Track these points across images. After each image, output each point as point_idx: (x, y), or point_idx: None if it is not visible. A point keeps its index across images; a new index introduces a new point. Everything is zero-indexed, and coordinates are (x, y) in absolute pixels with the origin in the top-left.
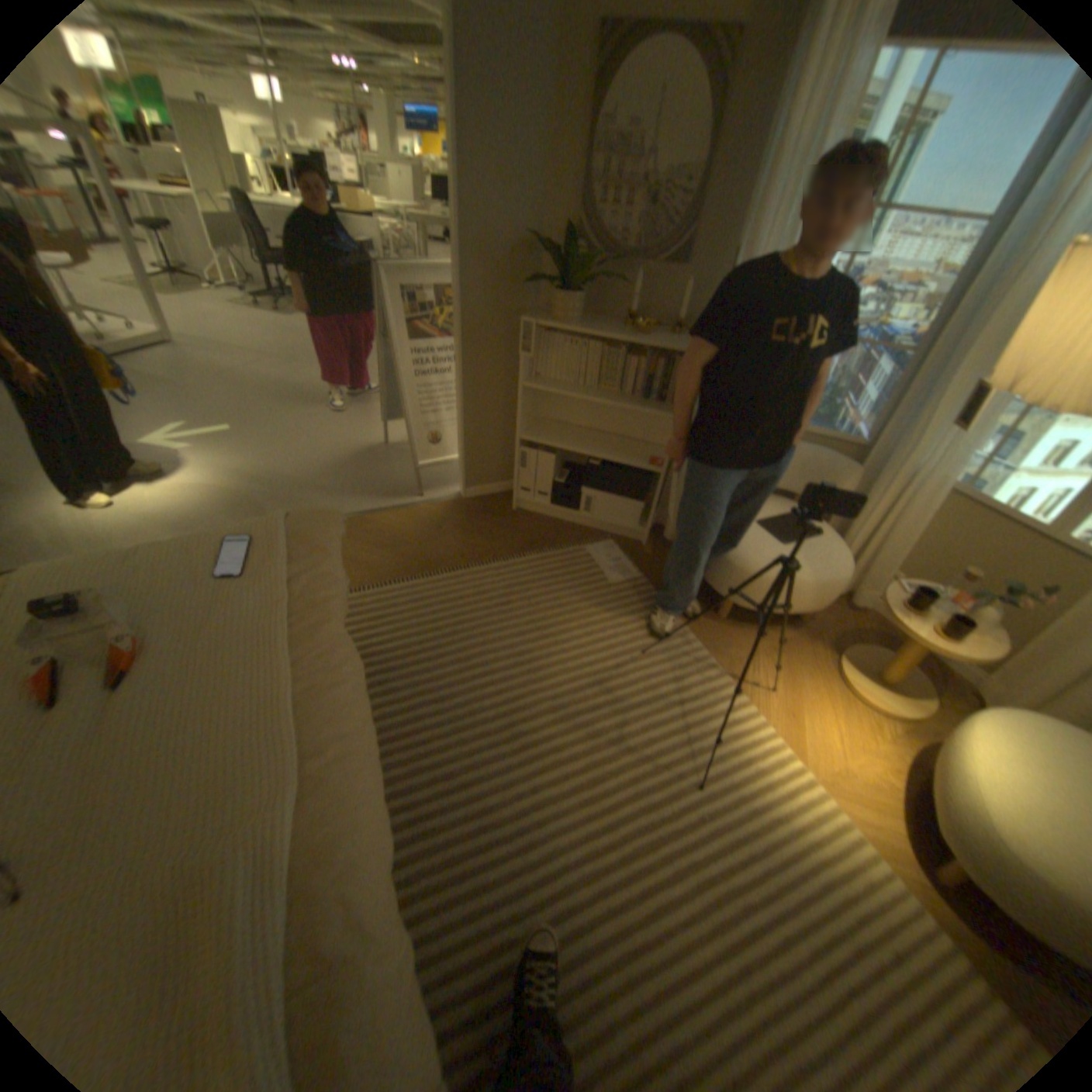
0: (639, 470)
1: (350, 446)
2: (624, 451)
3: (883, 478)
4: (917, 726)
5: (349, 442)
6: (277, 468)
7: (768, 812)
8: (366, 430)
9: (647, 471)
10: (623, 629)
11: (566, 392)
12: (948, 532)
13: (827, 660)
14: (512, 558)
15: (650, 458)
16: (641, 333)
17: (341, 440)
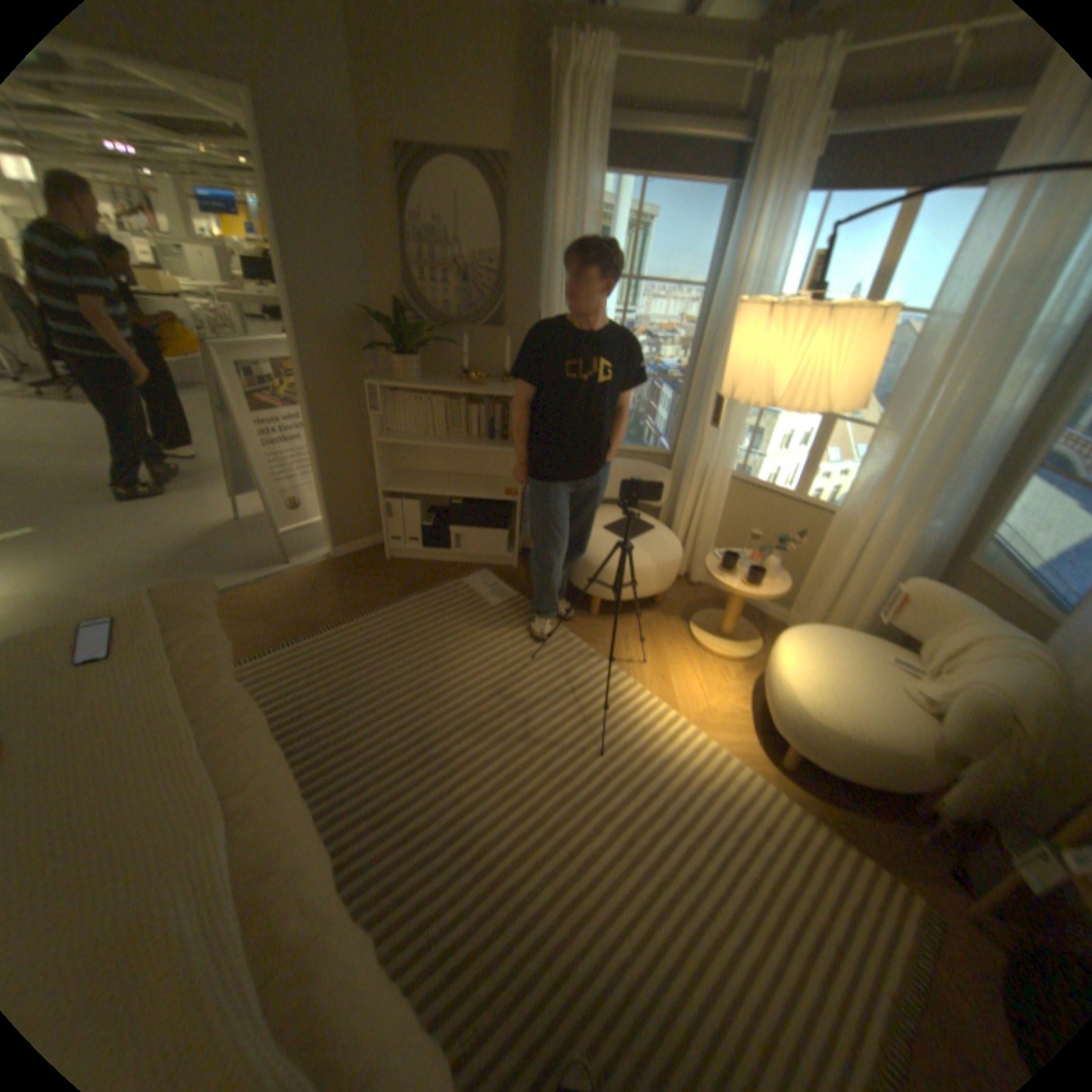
0: (498, 502)
1: (194, 528)
2: (481, 488)
3: (686, 477)
4: (751, 661)
5: (192, 525)
6: (107, 564)
7: (657, 757)
8: (210, 510)
9: (505, 502)
10: (511, 643)
11: (419, 443)
12: (737, 509)
13: (679, 628)
14: (395, 603)
15: (505, 490)
16: (475, 385)
17: (182, 524)
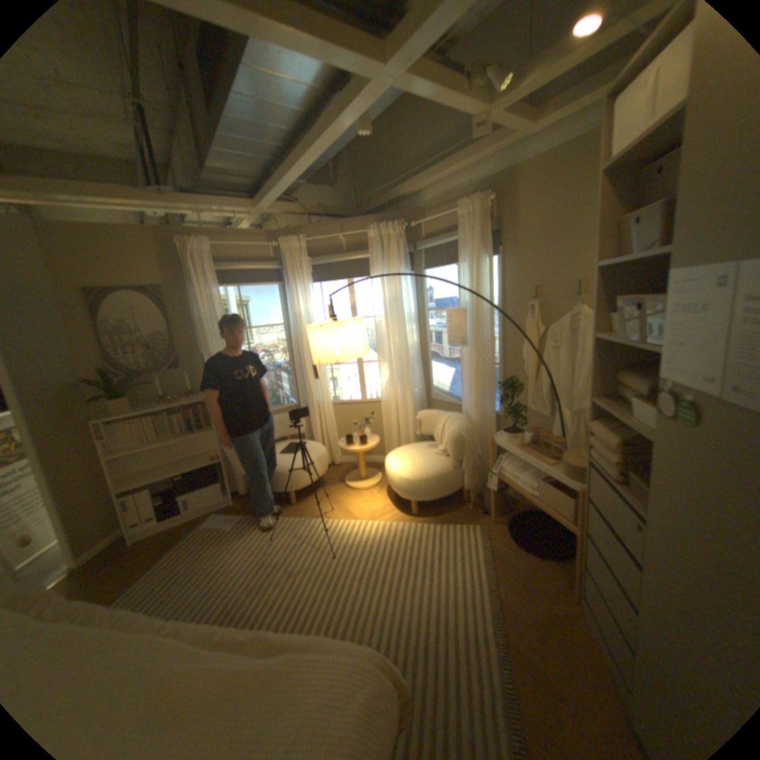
0: (206, 468)
1: None
2: (191, 464)
3: (310, 413)
4: (380, 484)
5: None
6: None
7: (360, 543)
8: None
9: (211, 466)
10: (253, 541)
11: (139, 450)
12: (341, 418)
13: (341, 488)
14: (153, 566)
15: (209, 459)
16: (172, 403)
17: None
